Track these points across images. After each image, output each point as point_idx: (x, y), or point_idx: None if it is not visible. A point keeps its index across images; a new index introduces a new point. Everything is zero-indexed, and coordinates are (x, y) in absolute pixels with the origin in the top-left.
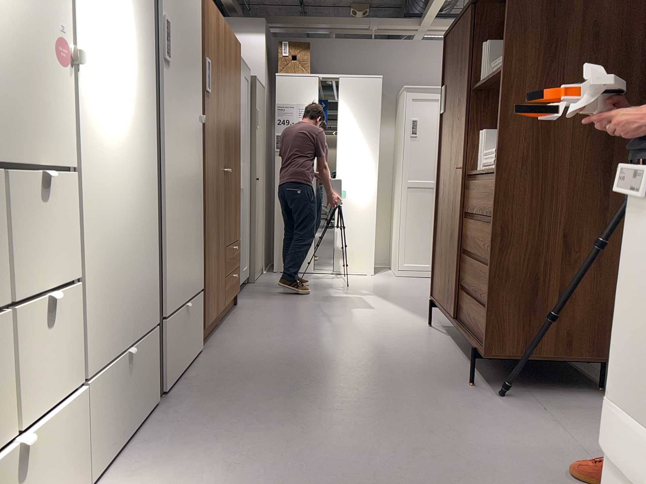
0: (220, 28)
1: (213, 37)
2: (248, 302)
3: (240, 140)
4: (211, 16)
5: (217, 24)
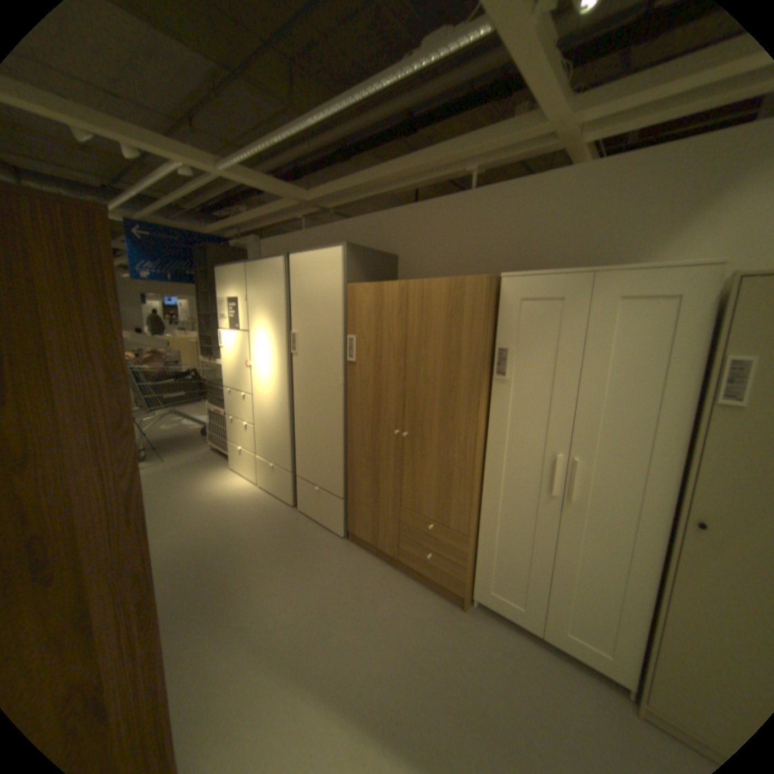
0: (385, 297)
1: (365, 314)
2: (476, 632)
3: (561, 416)
4: (362, 297)
5: (376, 298)
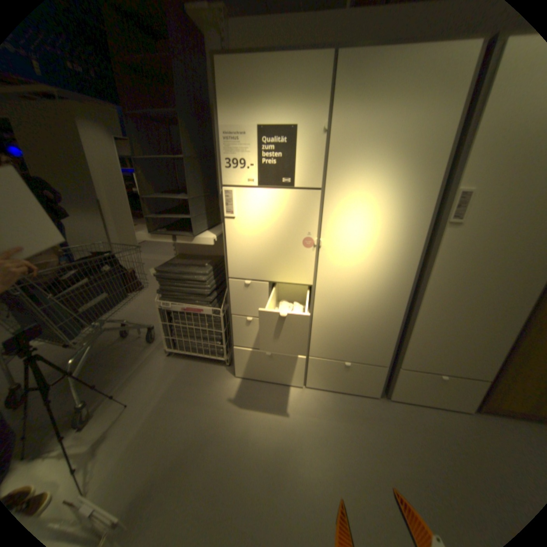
0: None
1: None
2: None
3: None
4: None
5: None
